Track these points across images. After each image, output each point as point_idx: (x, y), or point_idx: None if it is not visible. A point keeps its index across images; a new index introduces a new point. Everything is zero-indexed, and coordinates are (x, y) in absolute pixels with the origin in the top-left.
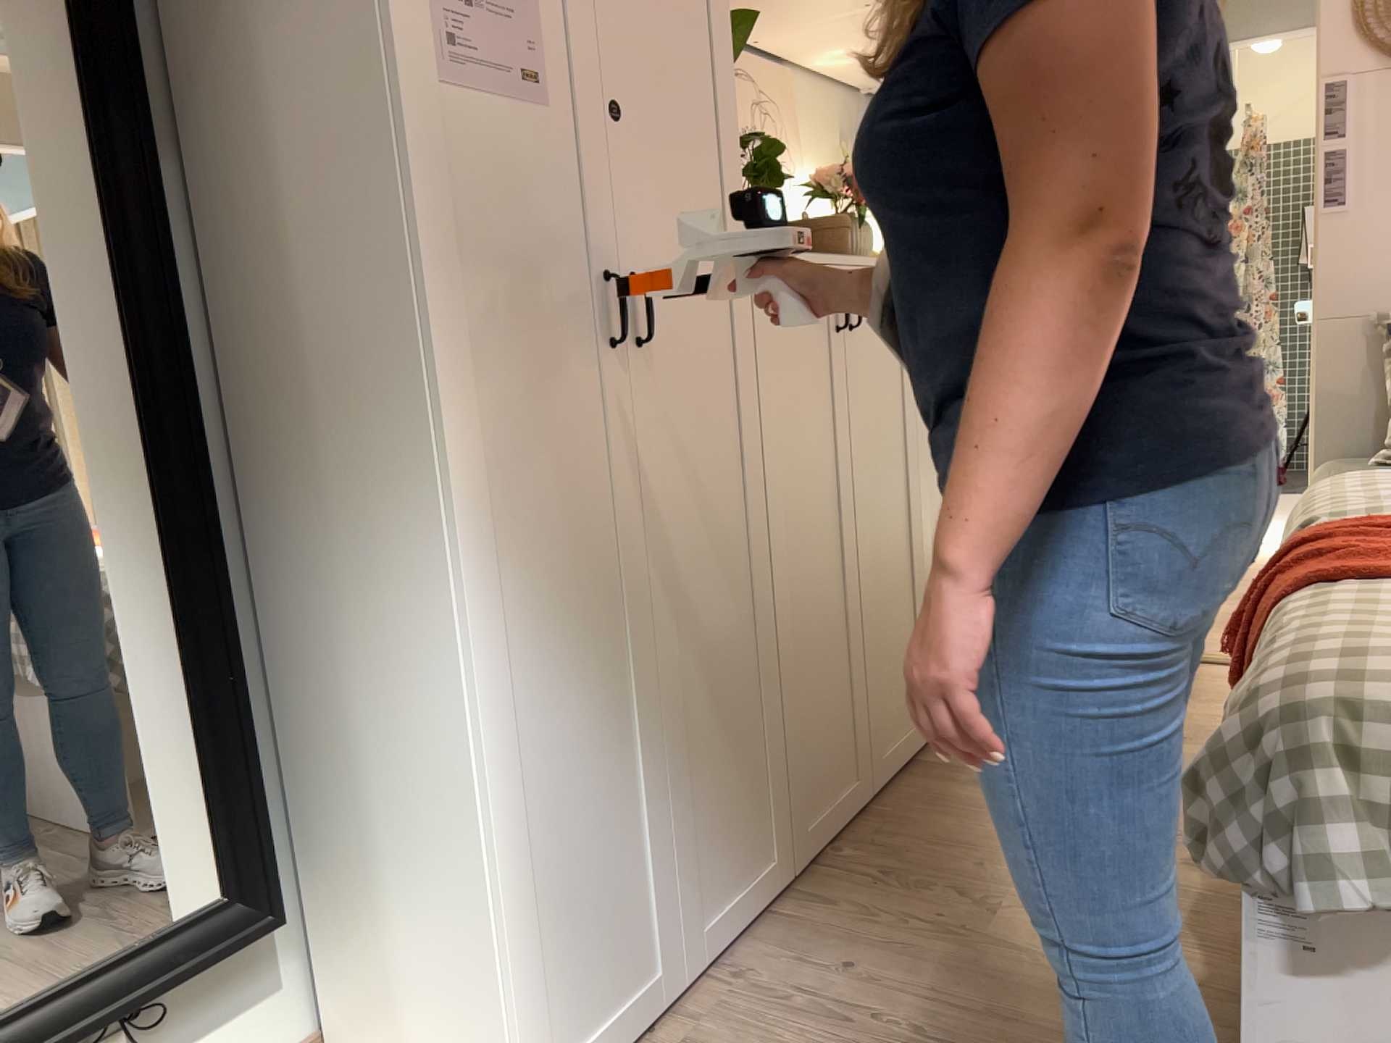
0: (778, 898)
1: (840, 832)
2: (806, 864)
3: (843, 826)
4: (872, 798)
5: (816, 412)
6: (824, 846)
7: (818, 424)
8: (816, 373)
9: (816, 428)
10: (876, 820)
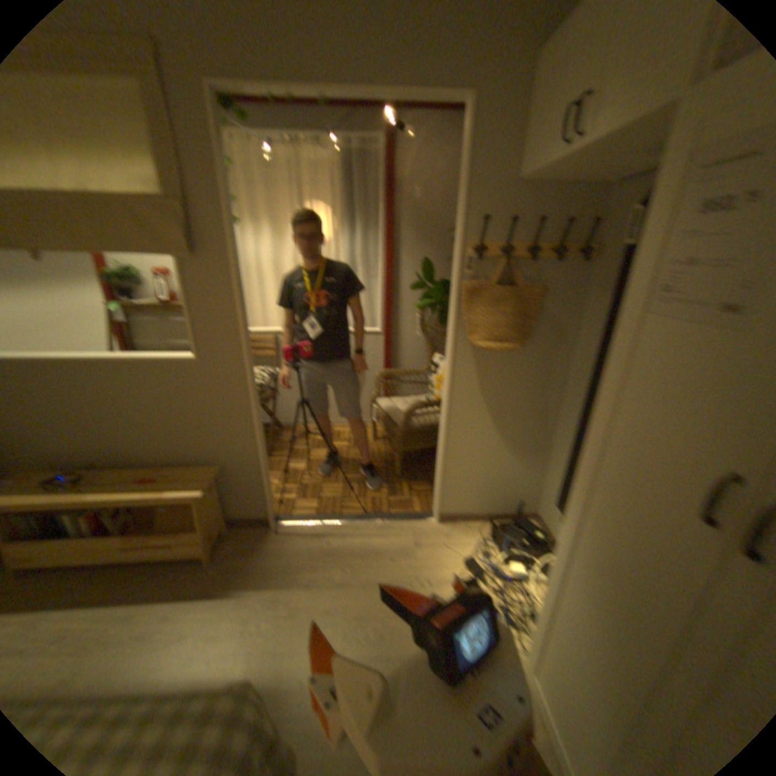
0: None
1: None
2: None
3: None
4: None
5: None
6: None
7: None
8: None
9: None
10: None
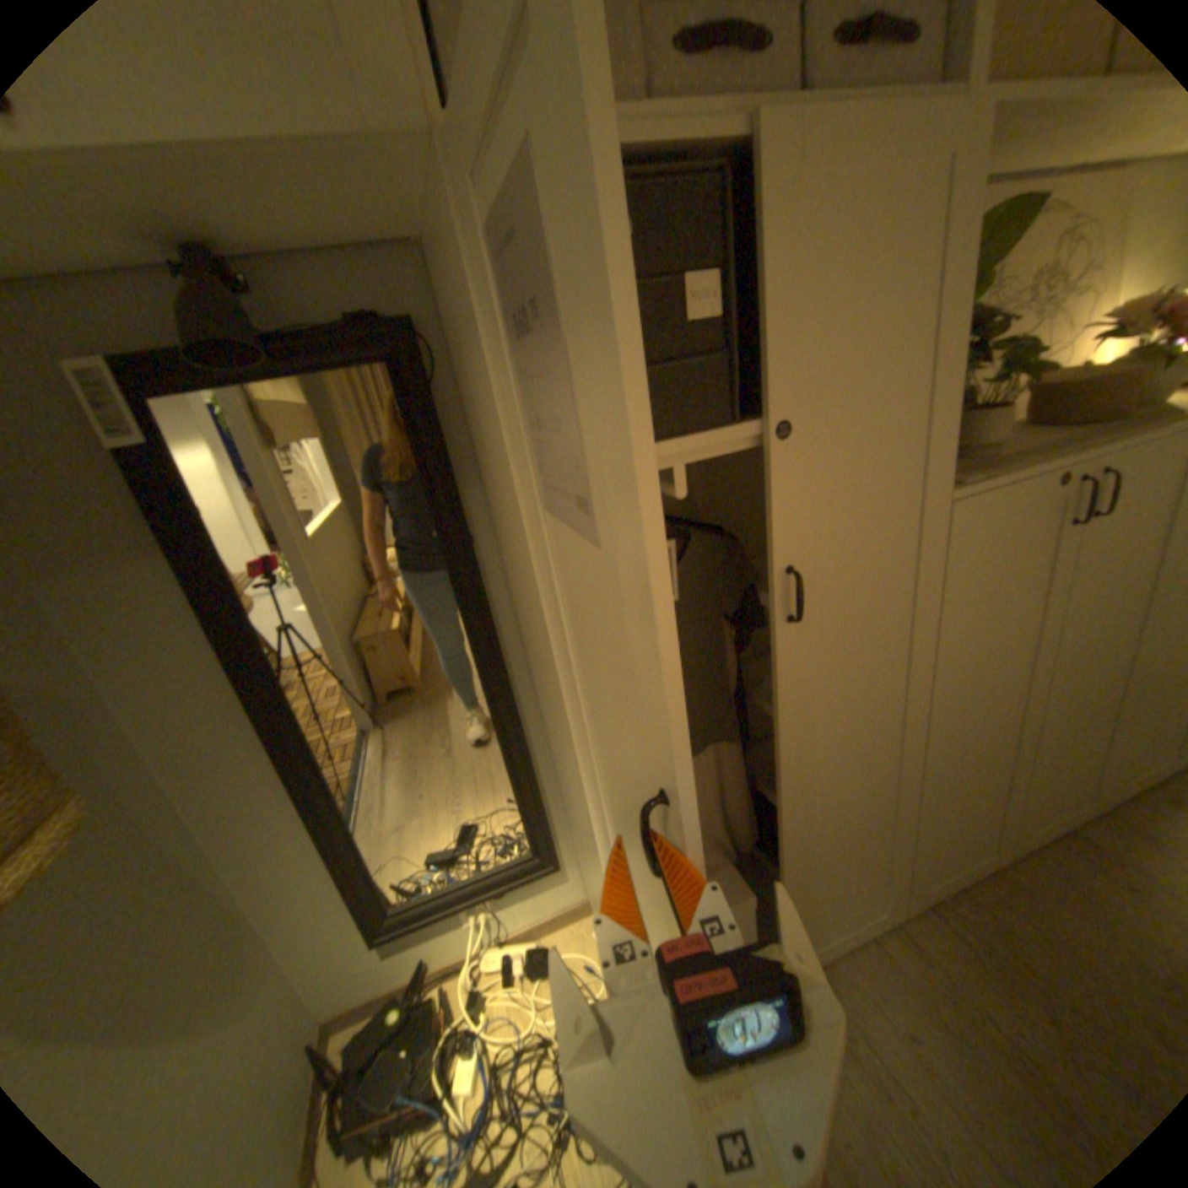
0: (893, 931)
1: (972, 887)
2: (930, 907)
3: (977, 881)
4: (1017, 863)
5: (1037, 585)
6: (951, 896)
7: (1036, 595)
8: (1047, 553)
9: (1034, 598)
10: (1011, 888)
